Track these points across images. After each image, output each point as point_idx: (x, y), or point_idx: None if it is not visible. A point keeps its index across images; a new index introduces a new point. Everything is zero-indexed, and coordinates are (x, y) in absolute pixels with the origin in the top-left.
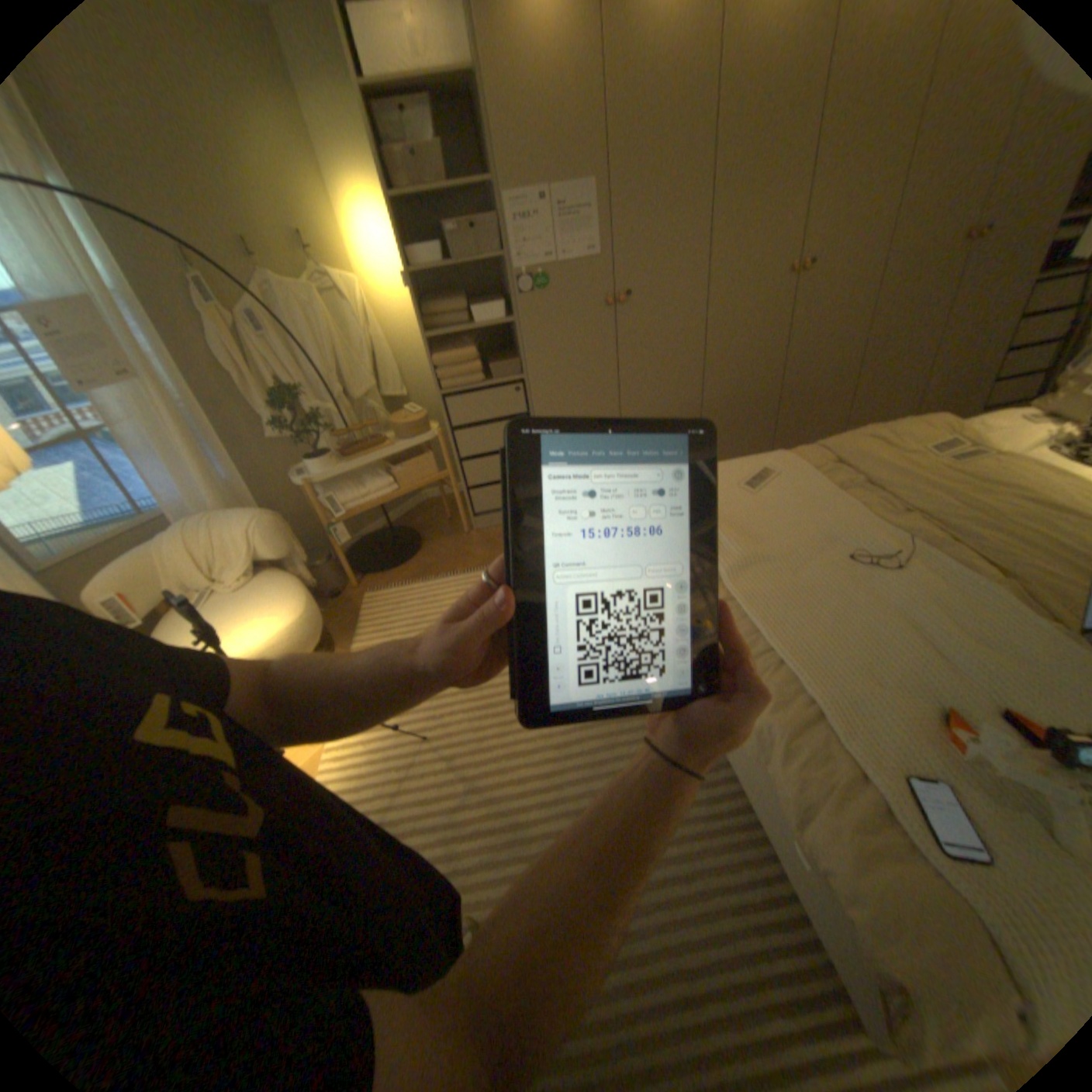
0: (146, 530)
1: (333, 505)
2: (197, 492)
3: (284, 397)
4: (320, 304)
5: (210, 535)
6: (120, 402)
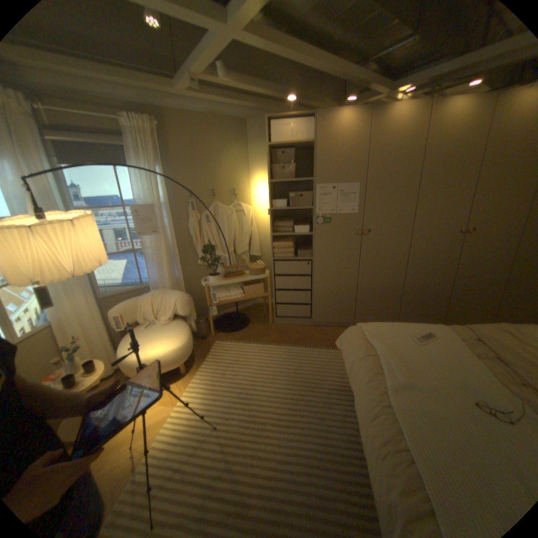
0: (141, 291)
1: (214, 297)
2: (164, 280)
3: (208, 249)
4: (235, 215)
5: (161, 299)
6: (150, 241)
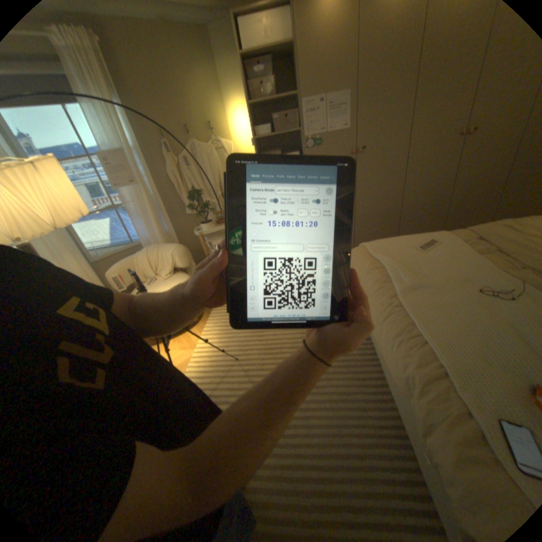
0: (134, 249)
1: (211, 245)
2: (155, 235)
3: (194, 194)
4: (215, 154)
5: (157, 254)
6: (129, 193)
